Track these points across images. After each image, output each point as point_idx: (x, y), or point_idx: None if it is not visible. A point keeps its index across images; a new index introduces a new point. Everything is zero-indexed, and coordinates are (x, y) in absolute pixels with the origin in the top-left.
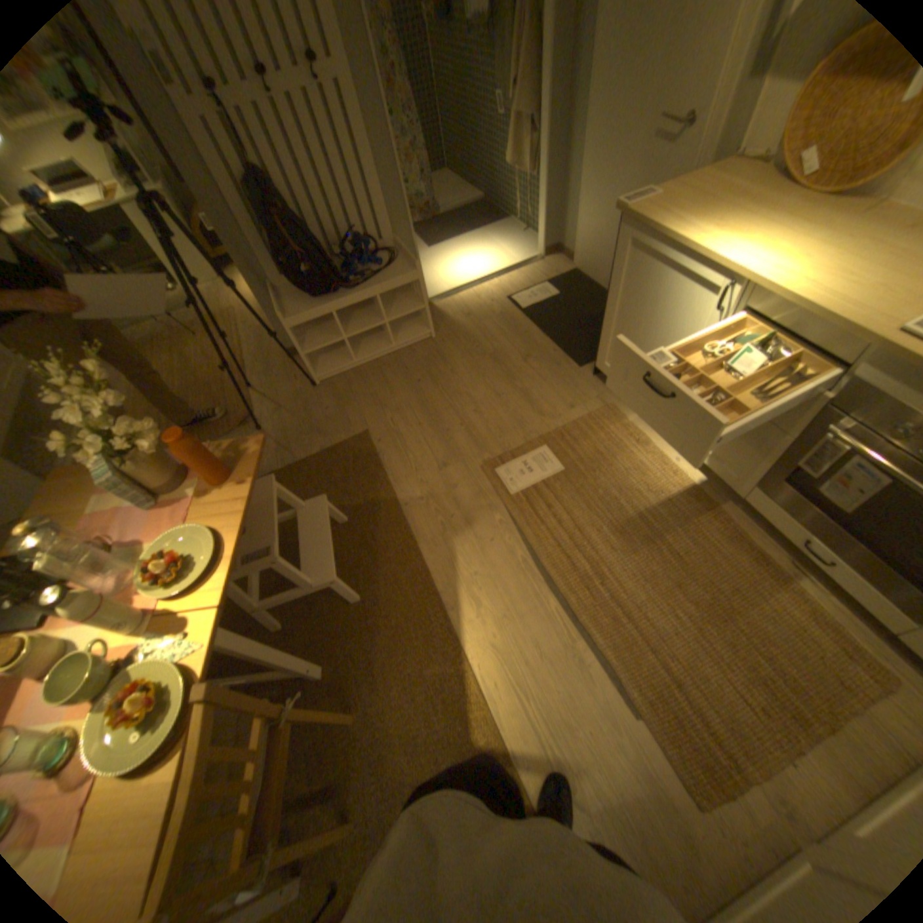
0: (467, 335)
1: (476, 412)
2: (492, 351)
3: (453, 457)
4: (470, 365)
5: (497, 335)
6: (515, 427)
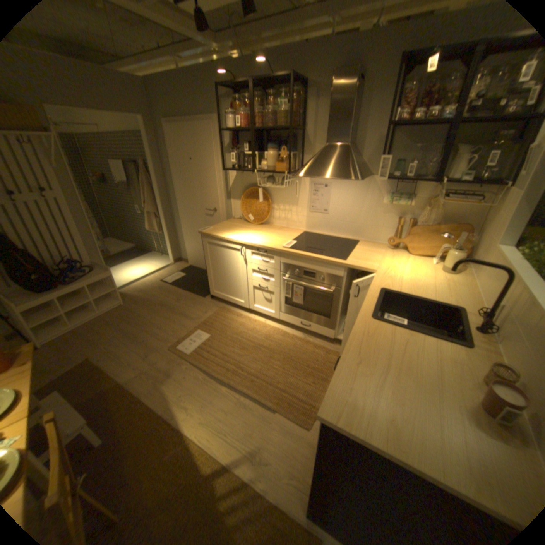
0: (142, 299)
1: (158, 328)
2: (159, 302)
3: (150, 351)
4: (148, 310)
5: (160, 295)
6: (181, 328)
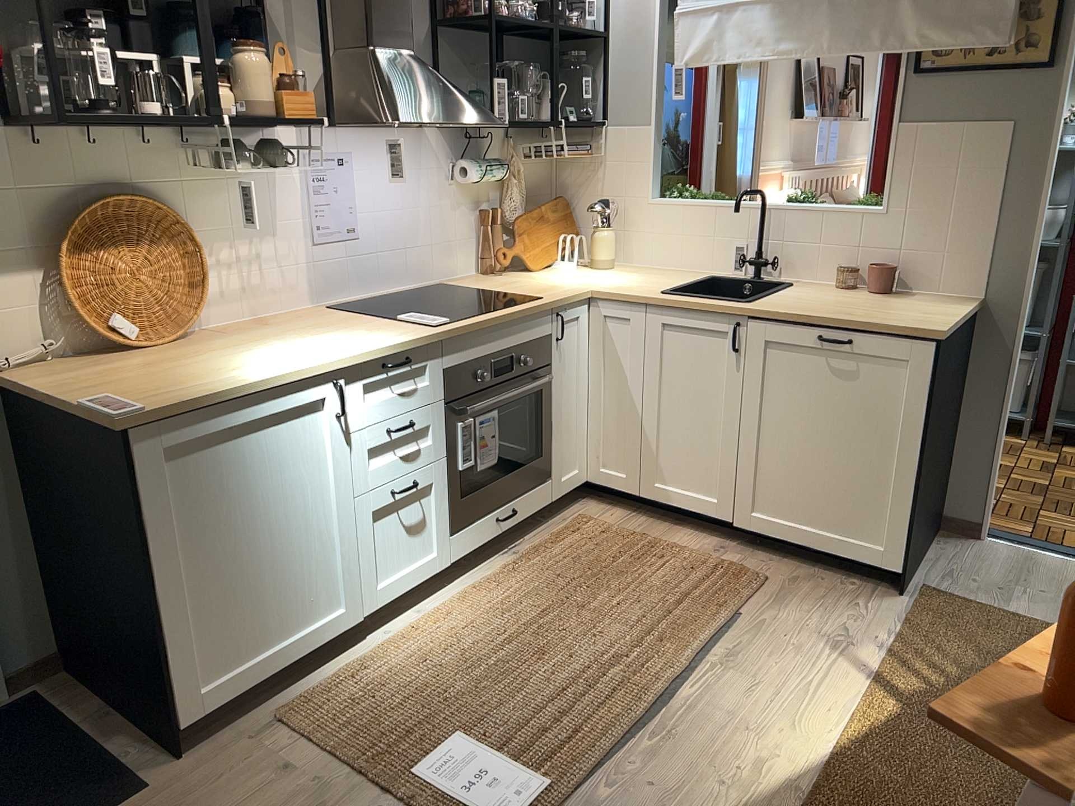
0: None
1: None
2: None
3: None
4: None
5: None
6: None
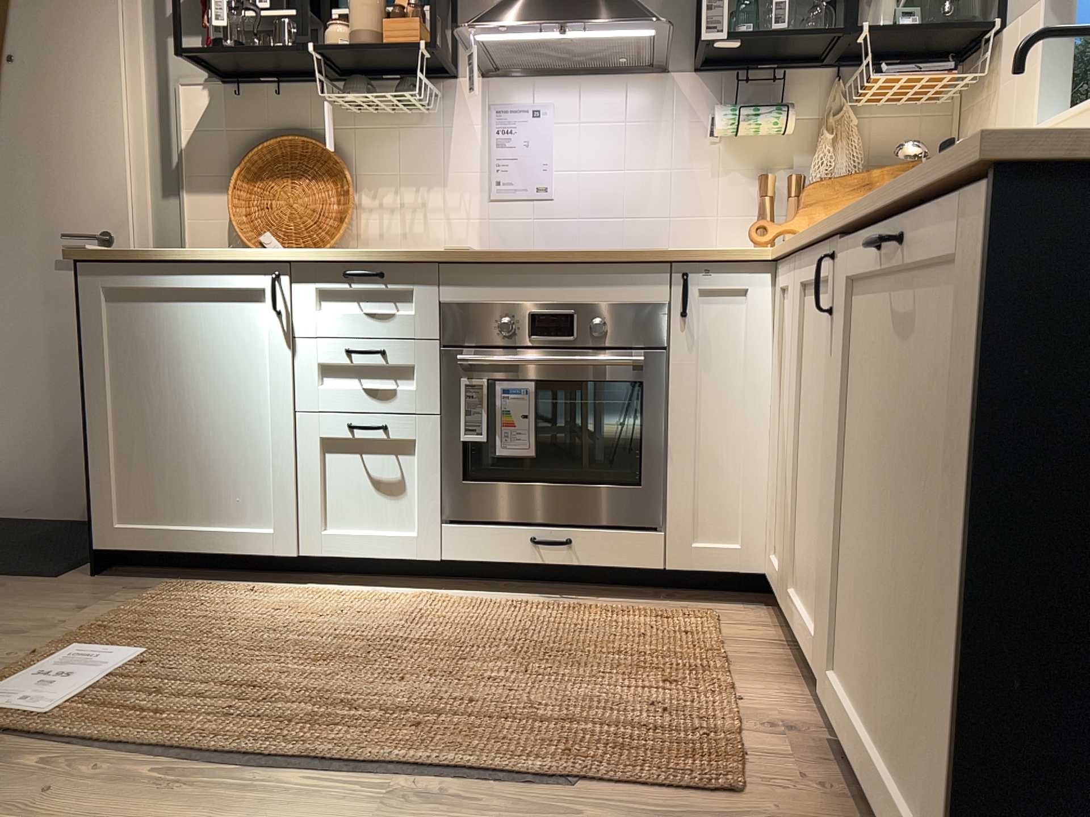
0: None
1: None
2: None
3: None
4: None
5: None
6: None
